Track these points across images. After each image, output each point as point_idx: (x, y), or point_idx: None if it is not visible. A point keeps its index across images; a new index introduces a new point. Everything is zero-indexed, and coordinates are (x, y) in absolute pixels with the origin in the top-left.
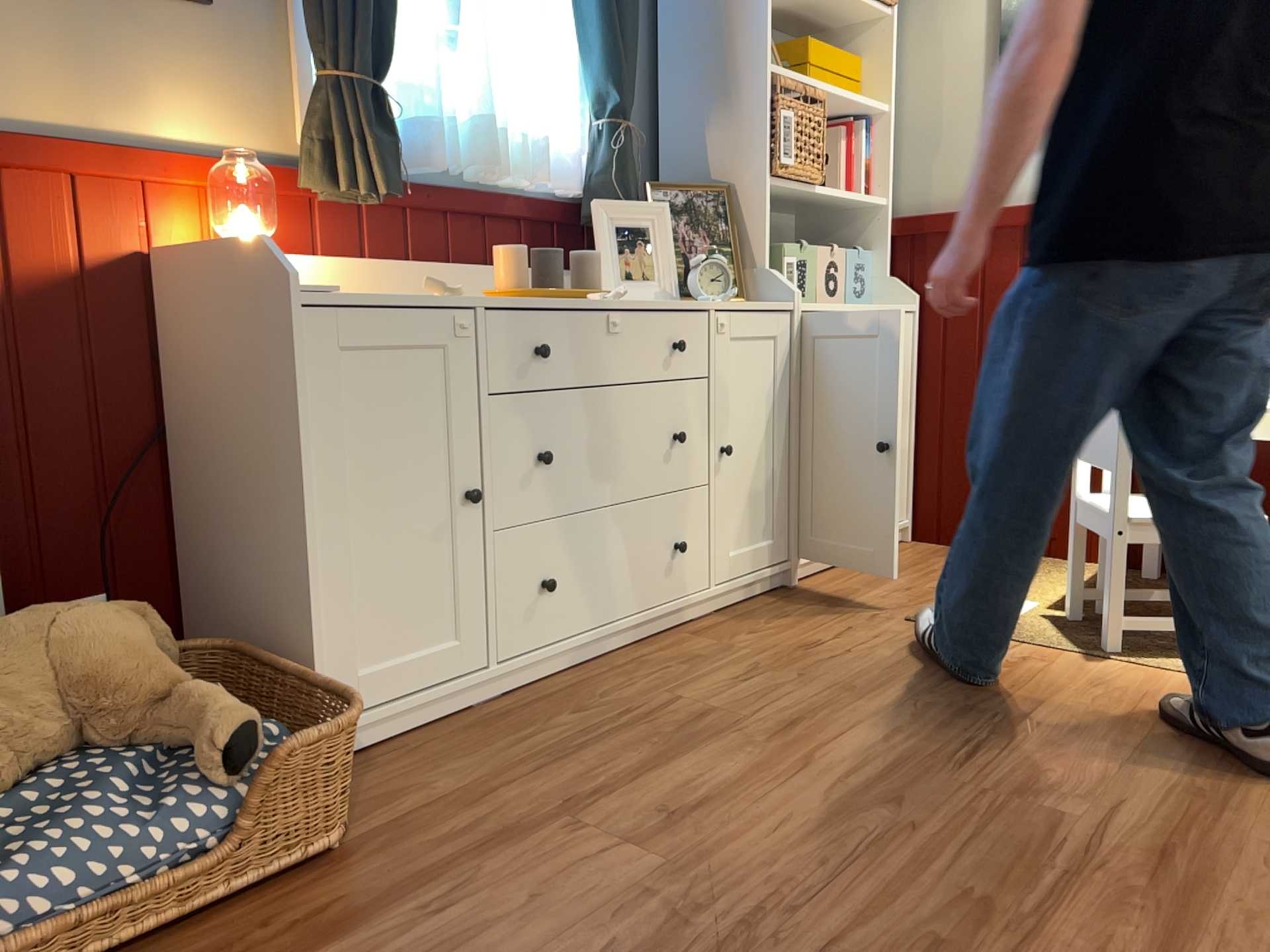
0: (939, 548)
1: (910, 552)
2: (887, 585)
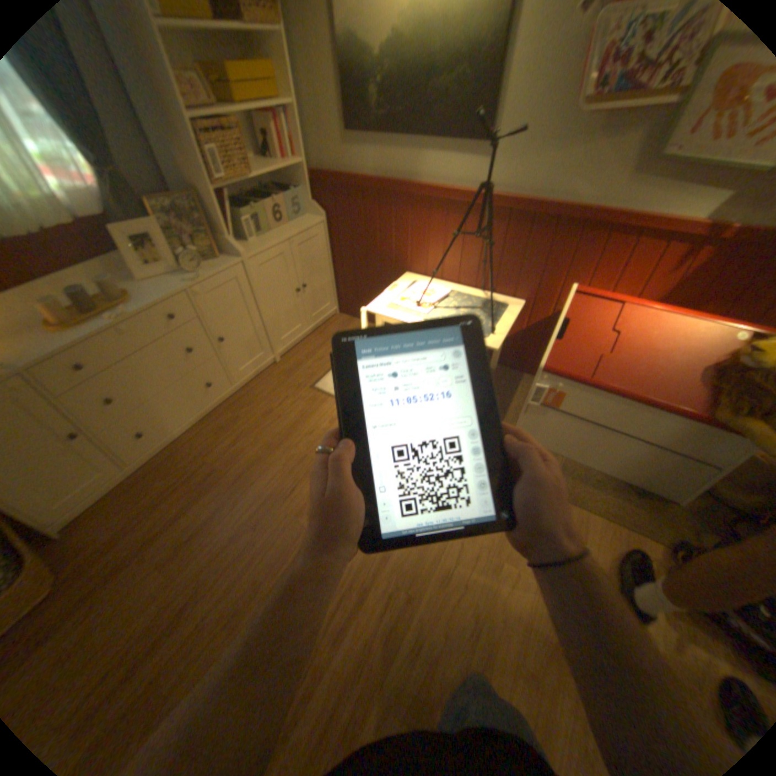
0: (347, 320)
1: (335, 325)
2: (314, 357)
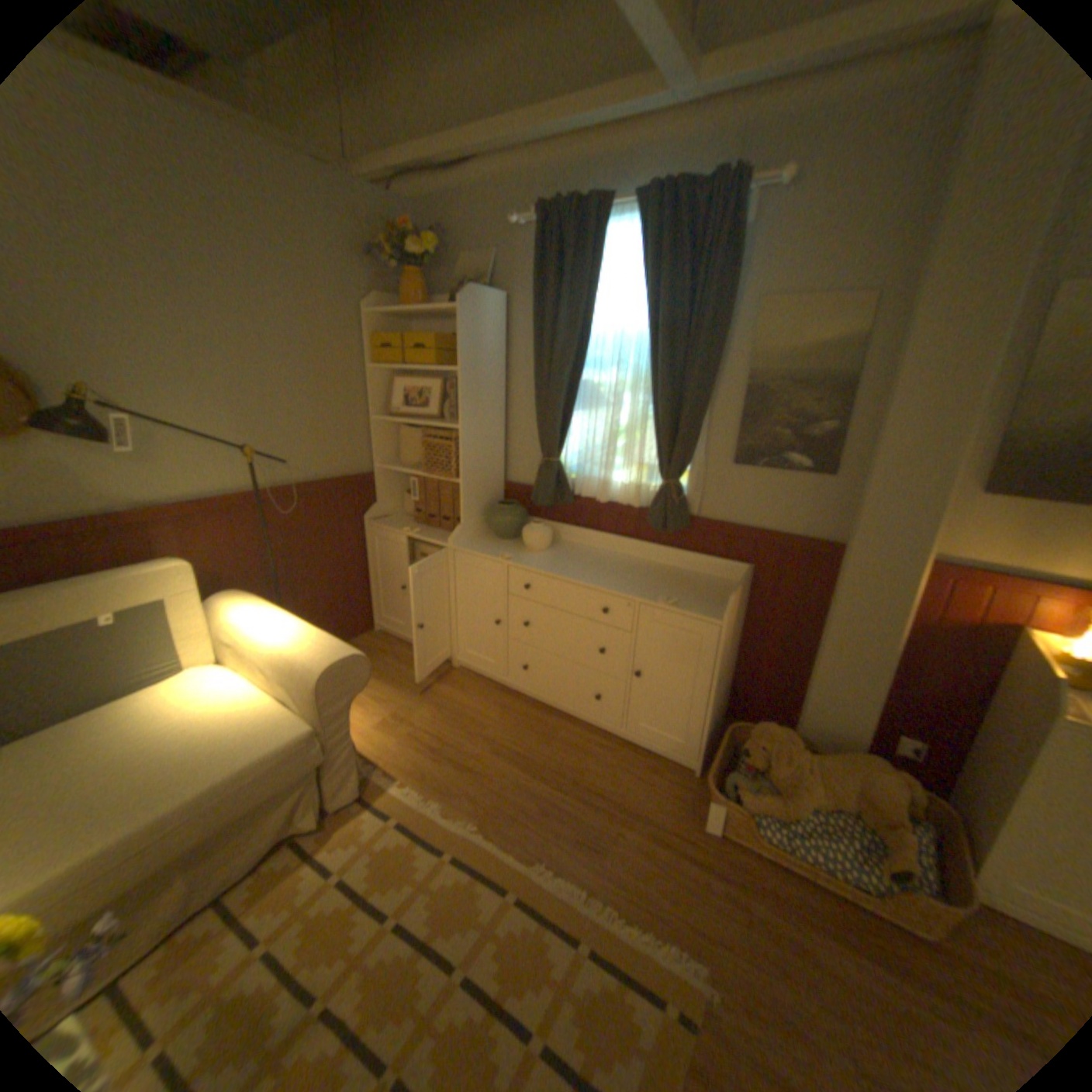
0: None
1: None
2: None
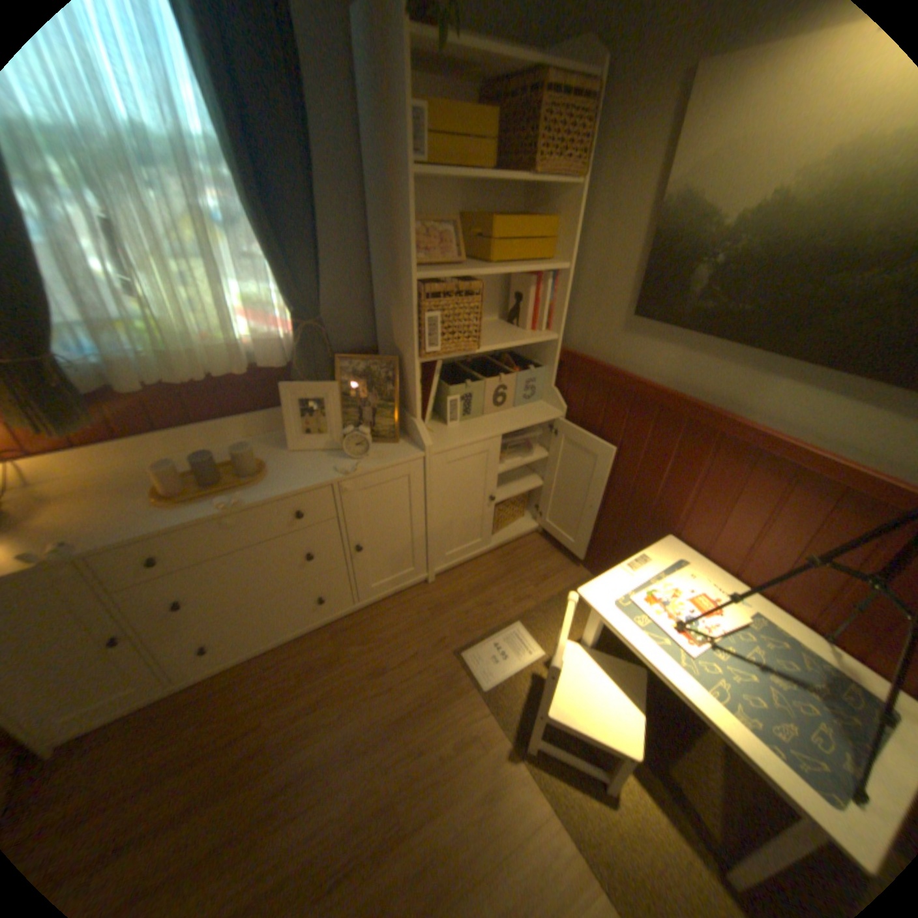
0: (551, 548)
1: (530, 550)
2: (481, 597)
